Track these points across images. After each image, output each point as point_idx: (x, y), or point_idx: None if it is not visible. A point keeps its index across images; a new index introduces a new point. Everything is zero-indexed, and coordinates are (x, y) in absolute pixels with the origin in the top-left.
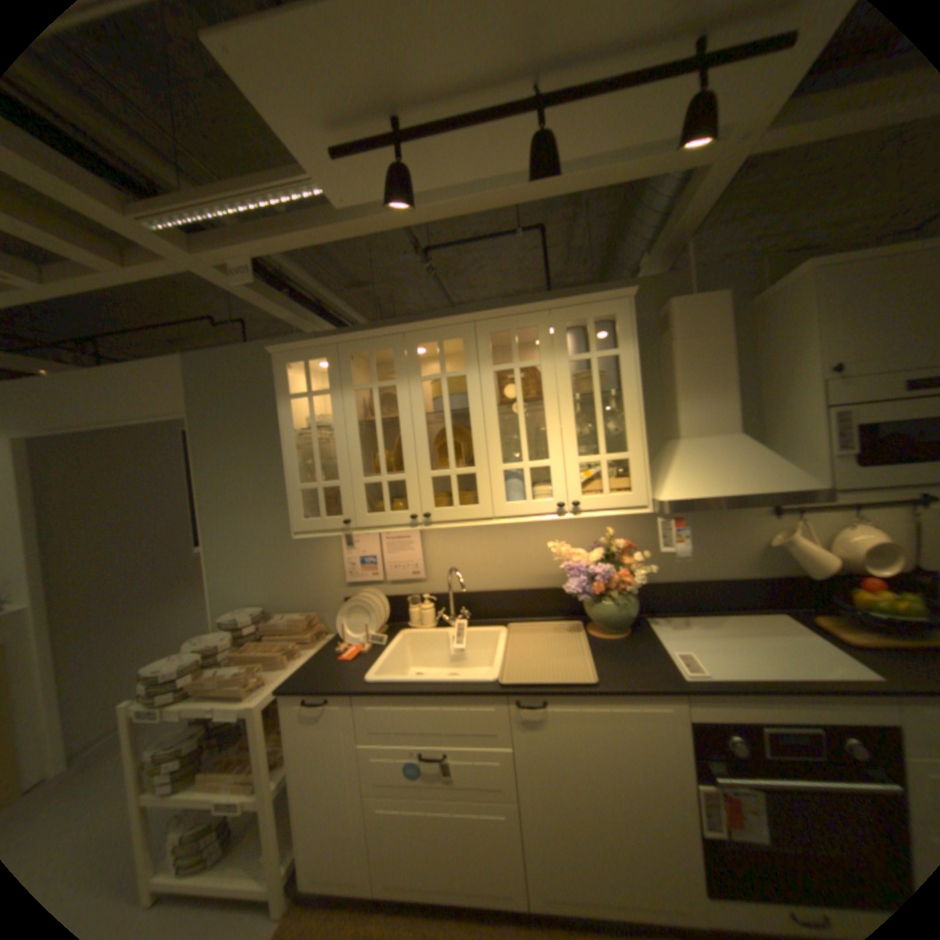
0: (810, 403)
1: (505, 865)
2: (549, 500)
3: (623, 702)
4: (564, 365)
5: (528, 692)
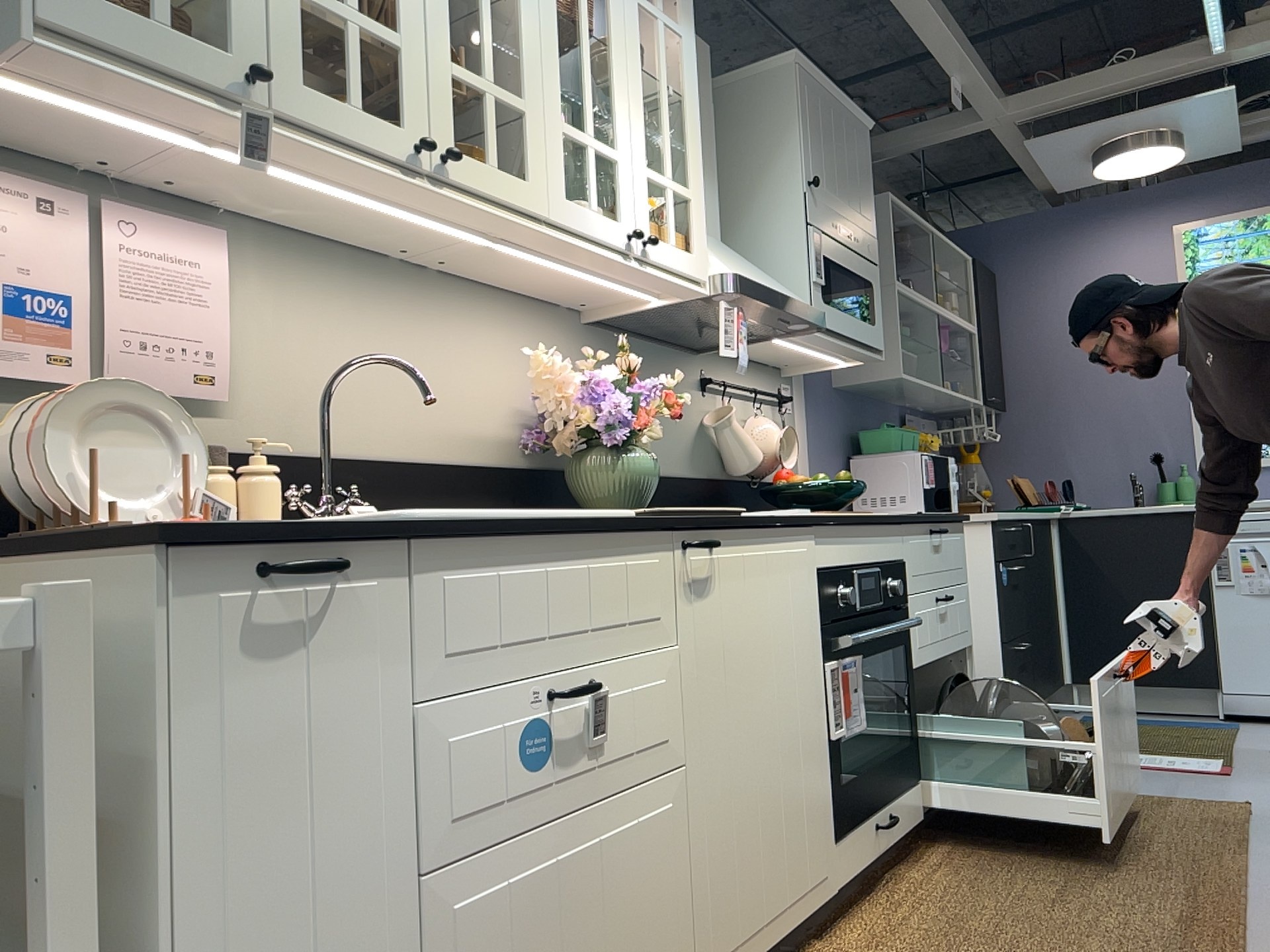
0: (782, 222)
1: (670, 916)
2: (616, 222)
3: (774, 537)
4: (633, 5)
5: (697, 520)
